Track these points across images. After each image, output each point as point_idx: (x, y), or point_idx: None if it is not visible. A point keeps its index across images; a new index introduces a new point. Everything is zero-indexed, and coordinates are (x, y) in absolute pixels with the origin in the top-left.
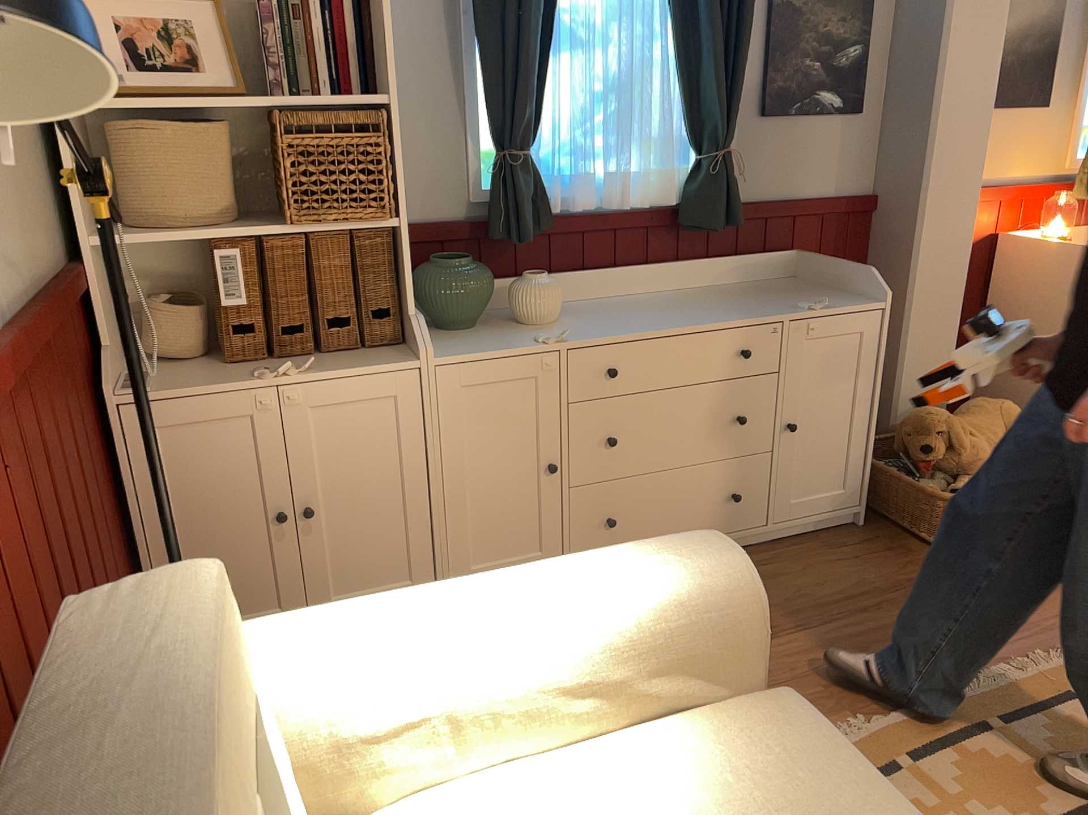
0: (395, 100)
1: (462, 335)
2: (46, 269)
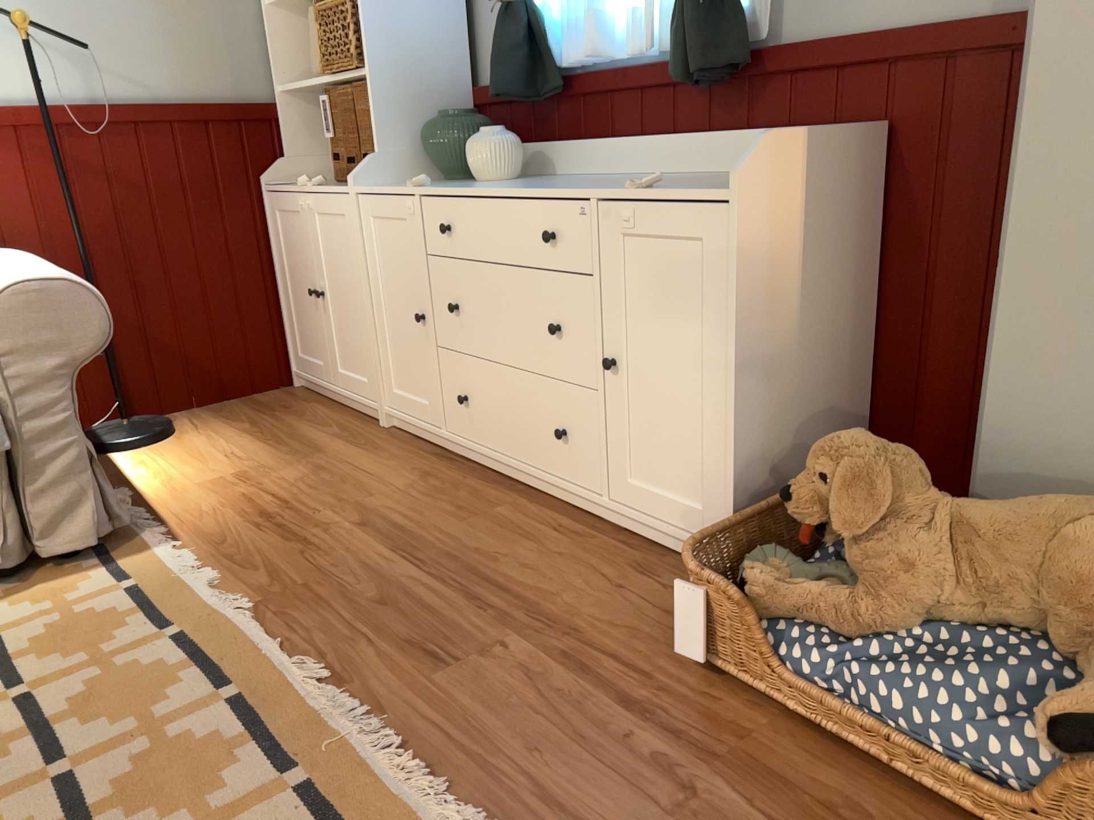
0: None
1: (434, 183)
2: (218, 100)
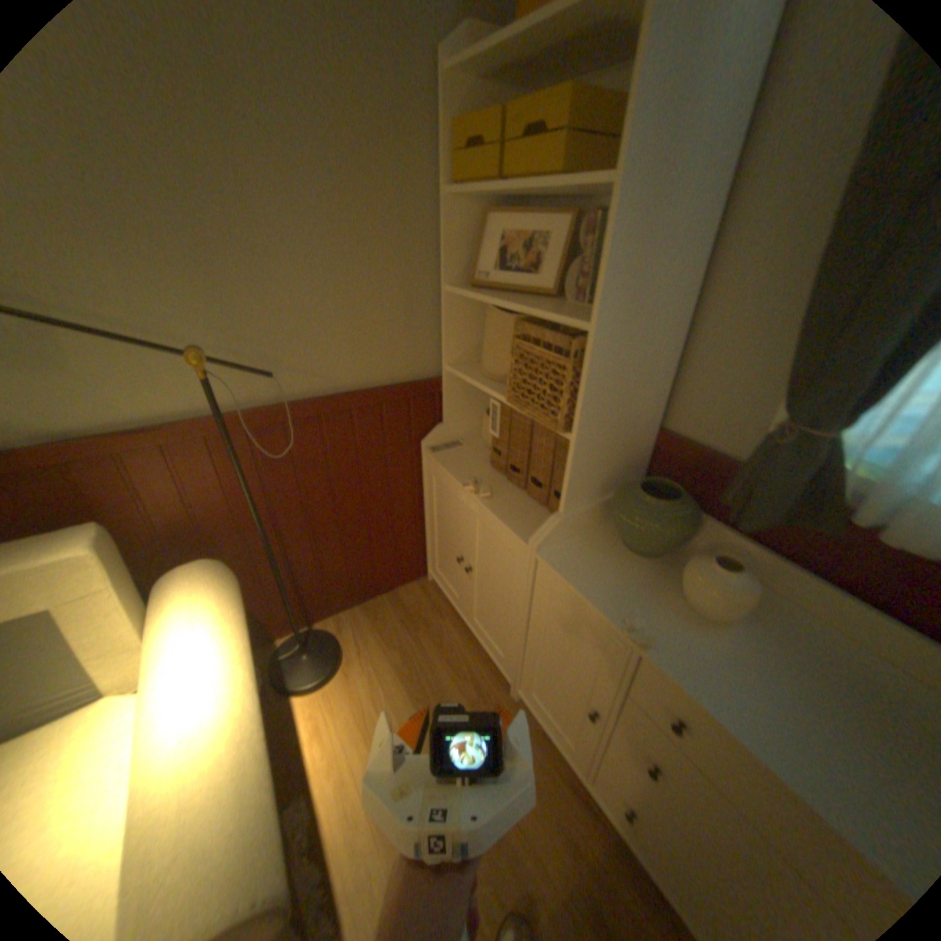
0: (601, 327)
1: (623, 555)
2: (392, 377)
